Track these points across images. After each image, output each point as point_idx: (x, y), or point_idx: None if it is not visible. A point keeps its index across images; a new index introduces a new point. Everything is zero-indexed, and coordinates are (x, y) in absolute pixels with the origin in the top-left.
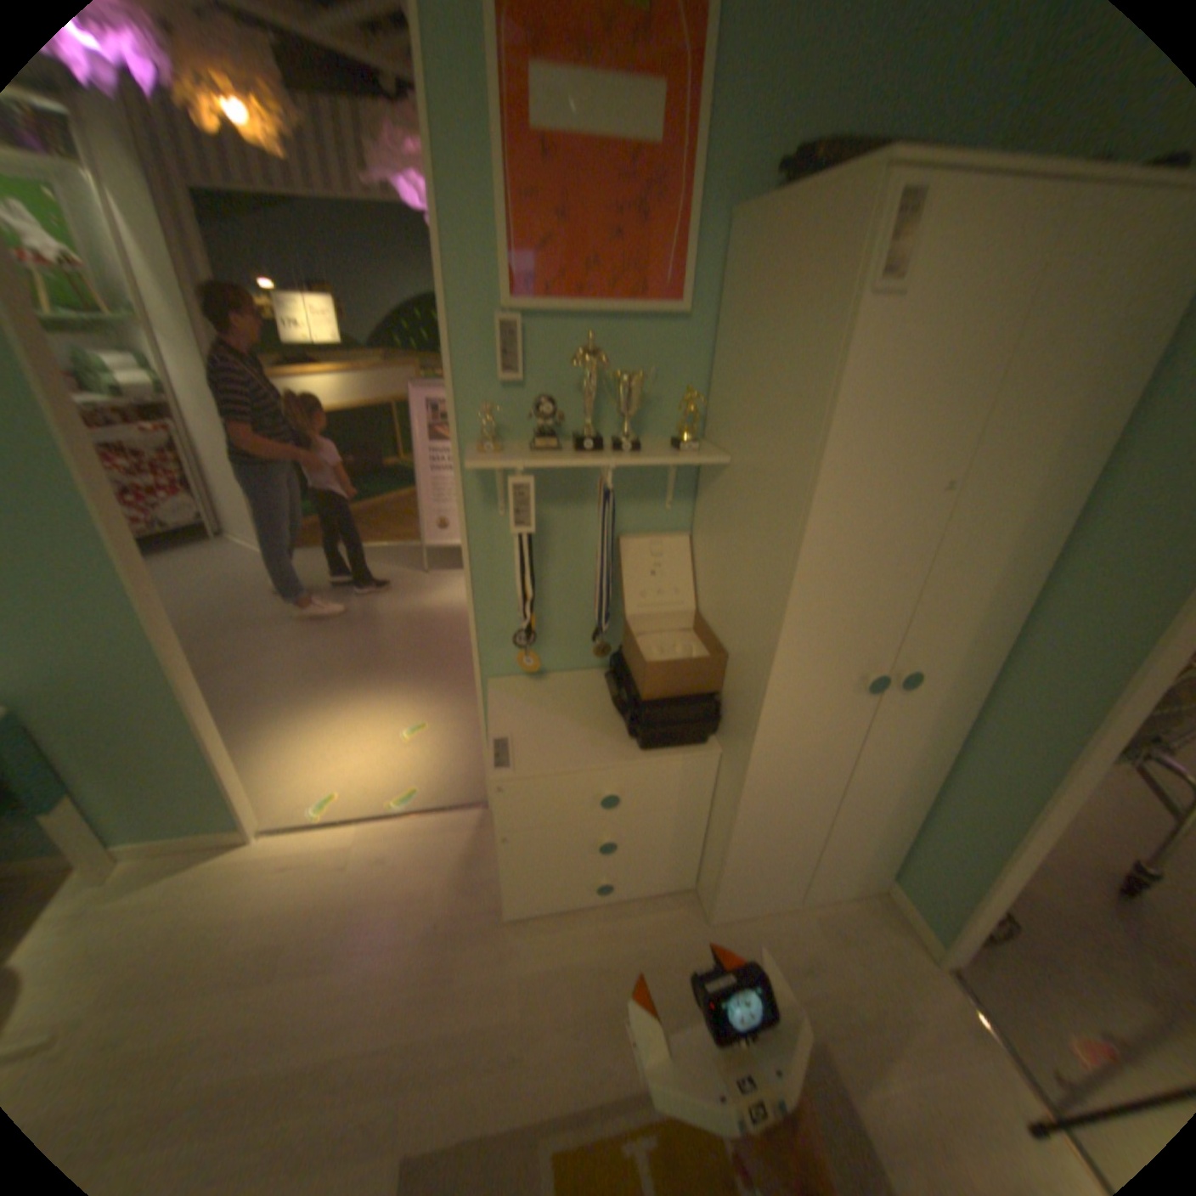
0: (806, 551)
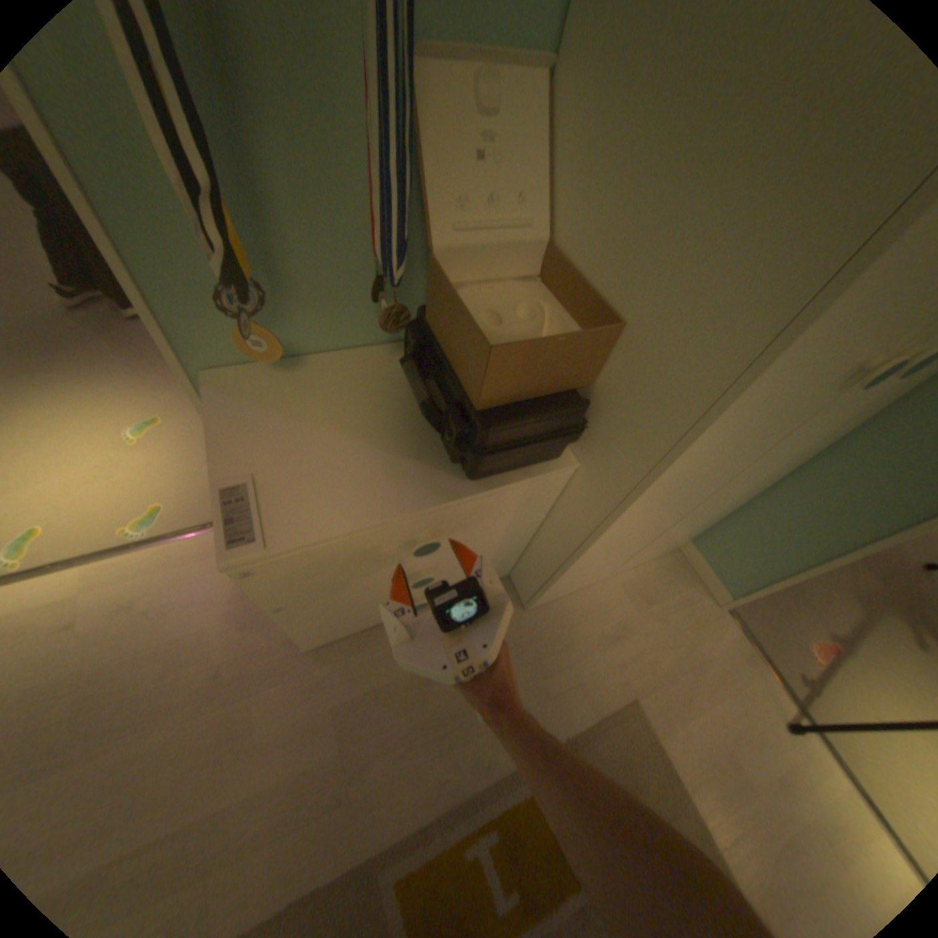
0: None
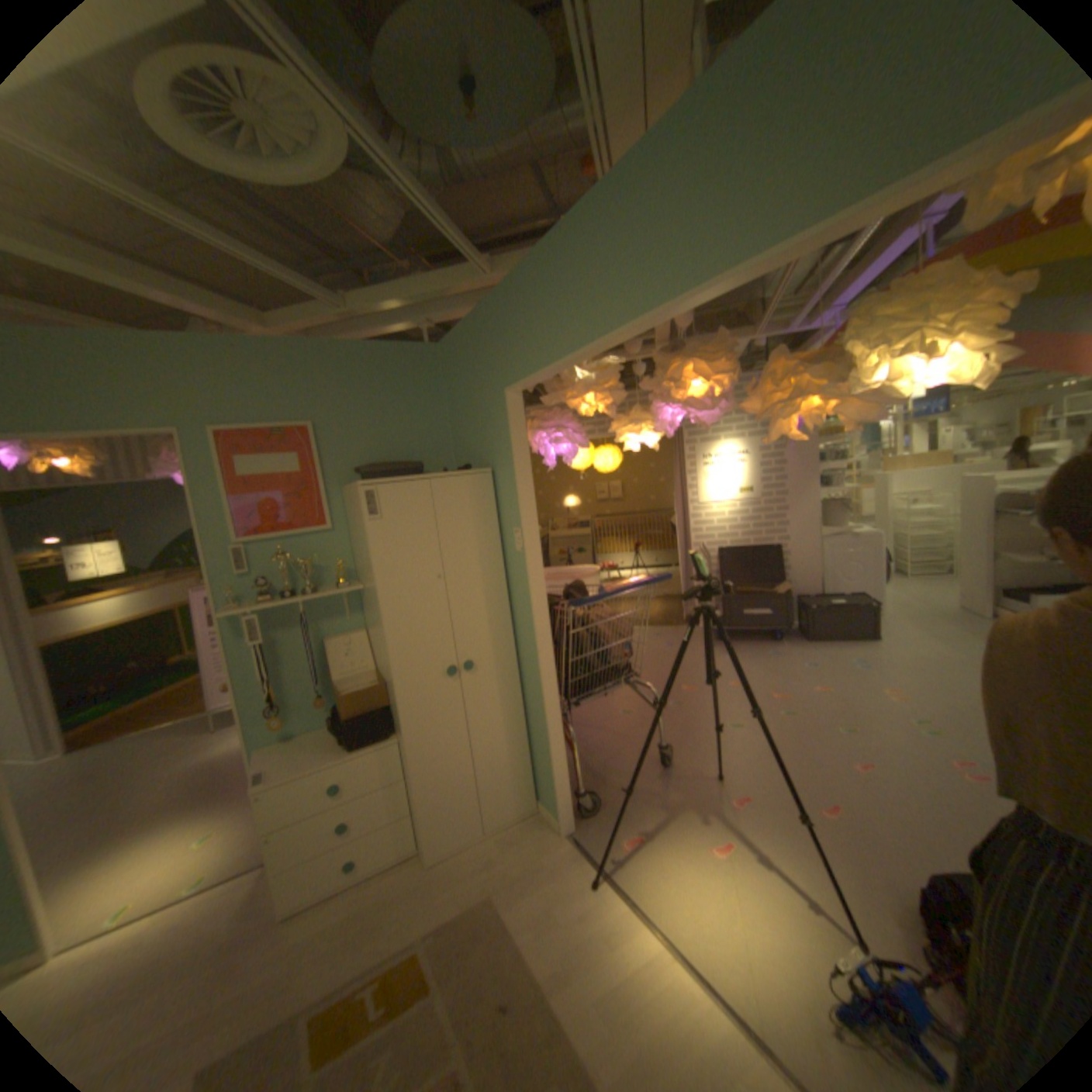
0: (383, 616)
